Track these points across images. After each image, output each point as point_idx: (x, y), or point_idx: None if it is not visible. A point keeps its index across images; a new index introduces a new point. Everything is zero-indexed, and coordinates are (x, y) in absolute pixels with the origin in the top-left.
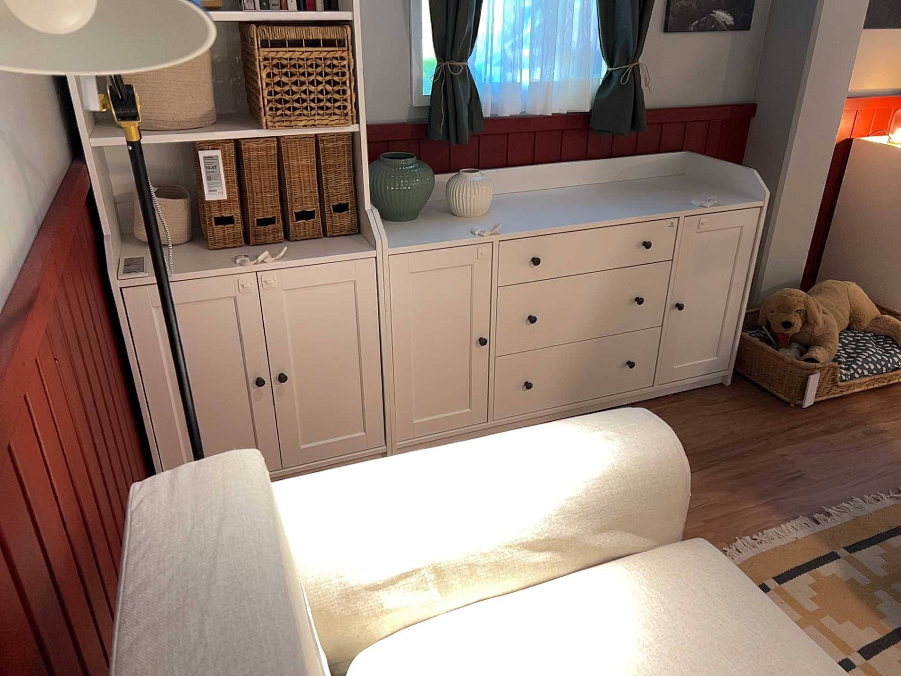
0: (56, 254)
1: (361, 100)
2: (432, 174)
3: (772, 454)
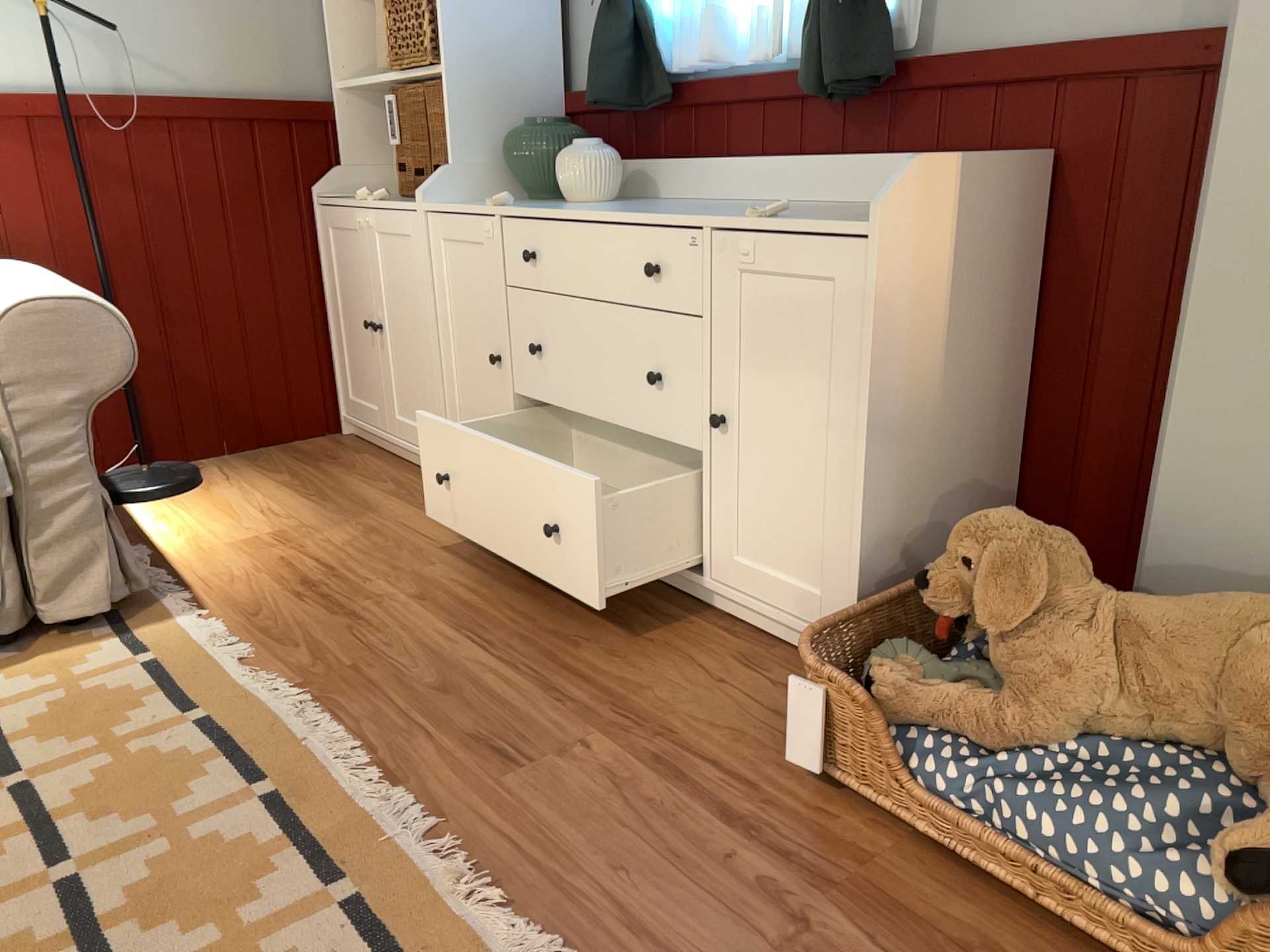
0: (107, 111)
1: (443, 38)
2: (554, 143)
3: (587, 732)
